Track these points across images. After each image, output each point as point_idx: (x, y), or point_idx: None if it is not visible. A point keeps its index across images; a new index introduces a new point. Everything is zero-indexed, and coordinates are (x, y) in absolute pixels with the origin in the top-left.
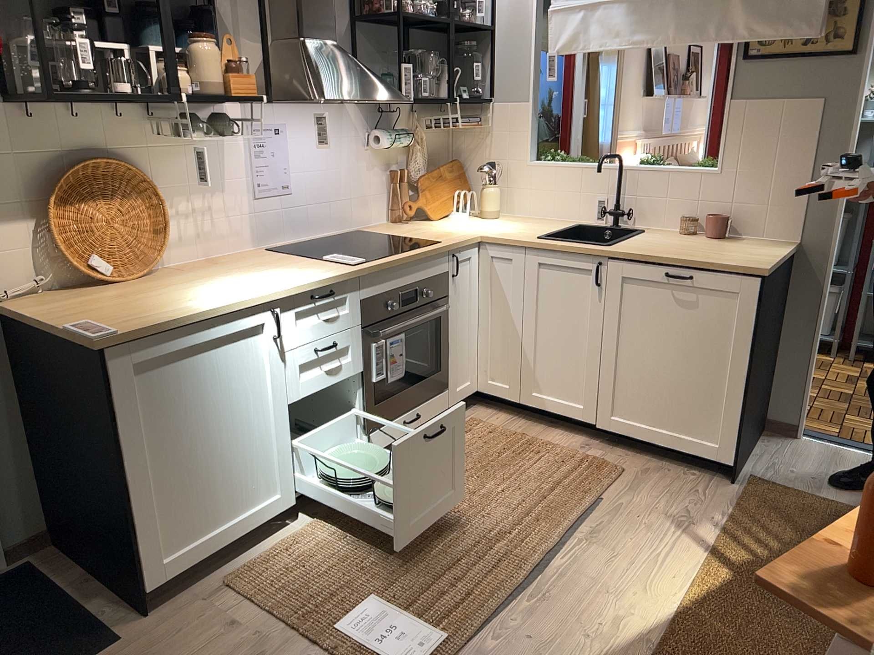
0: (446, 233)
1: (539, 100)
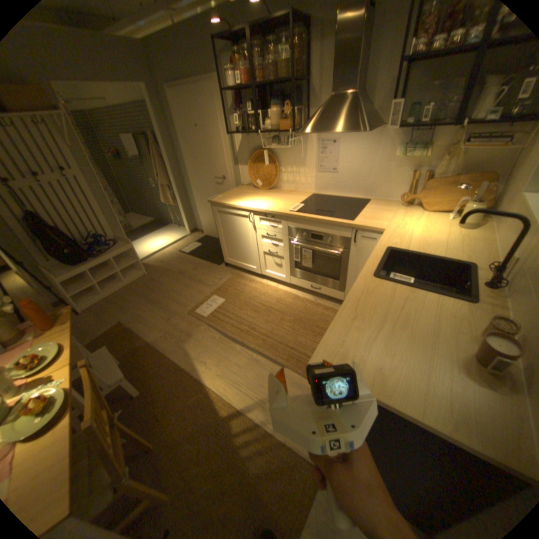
0: (382, 219)
1: None
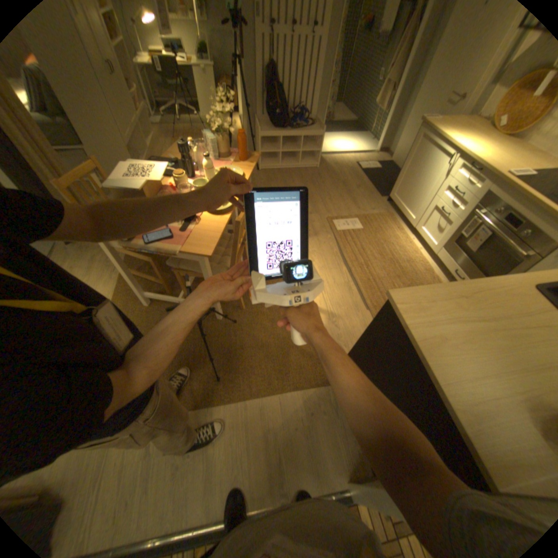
0: None
1: None
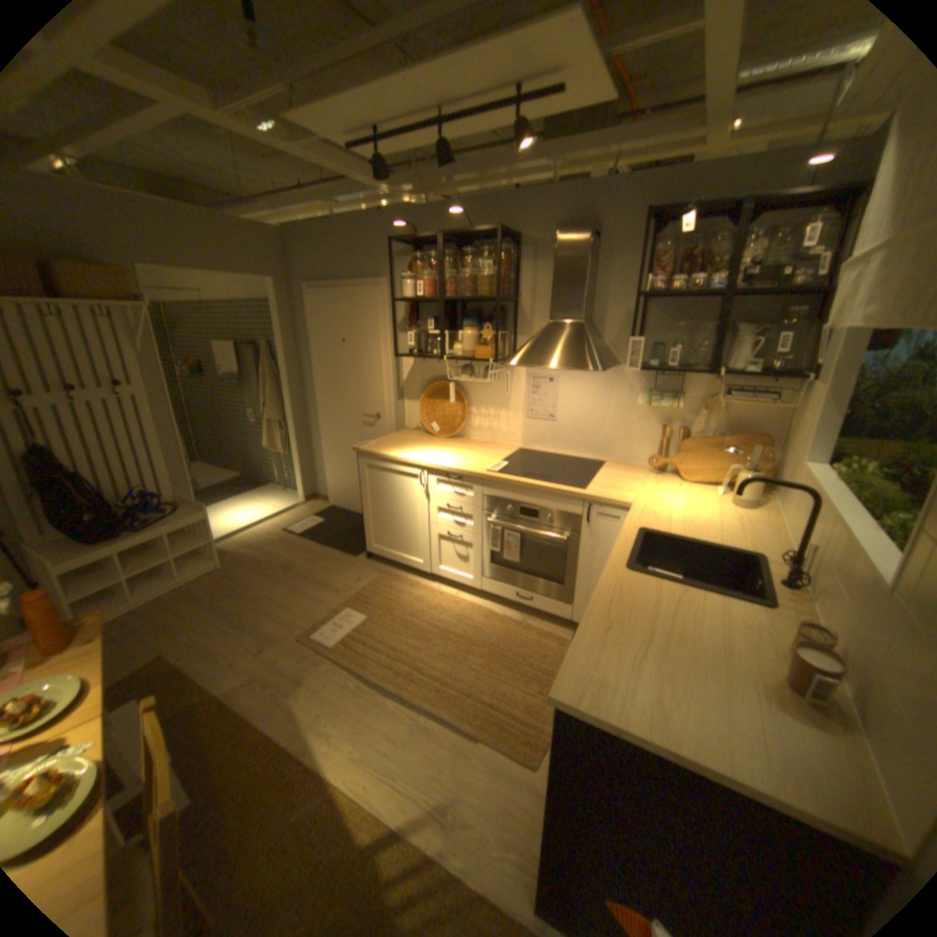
0: (626, 490)
1: (852, 387)
